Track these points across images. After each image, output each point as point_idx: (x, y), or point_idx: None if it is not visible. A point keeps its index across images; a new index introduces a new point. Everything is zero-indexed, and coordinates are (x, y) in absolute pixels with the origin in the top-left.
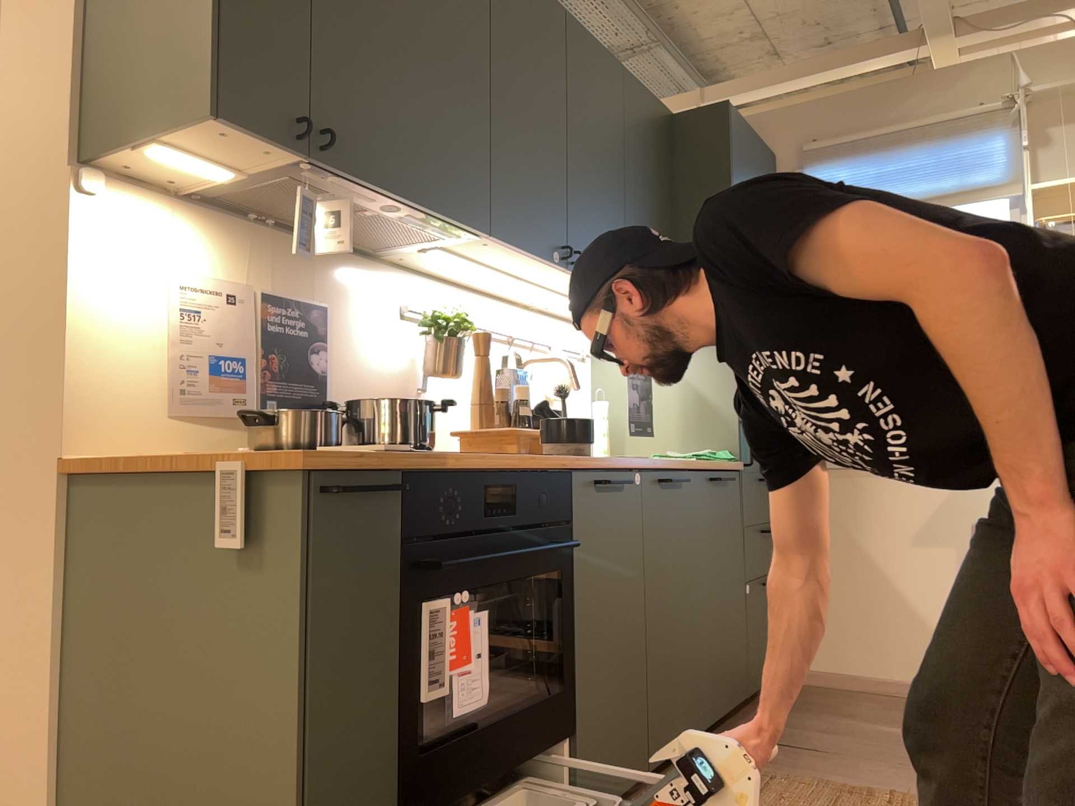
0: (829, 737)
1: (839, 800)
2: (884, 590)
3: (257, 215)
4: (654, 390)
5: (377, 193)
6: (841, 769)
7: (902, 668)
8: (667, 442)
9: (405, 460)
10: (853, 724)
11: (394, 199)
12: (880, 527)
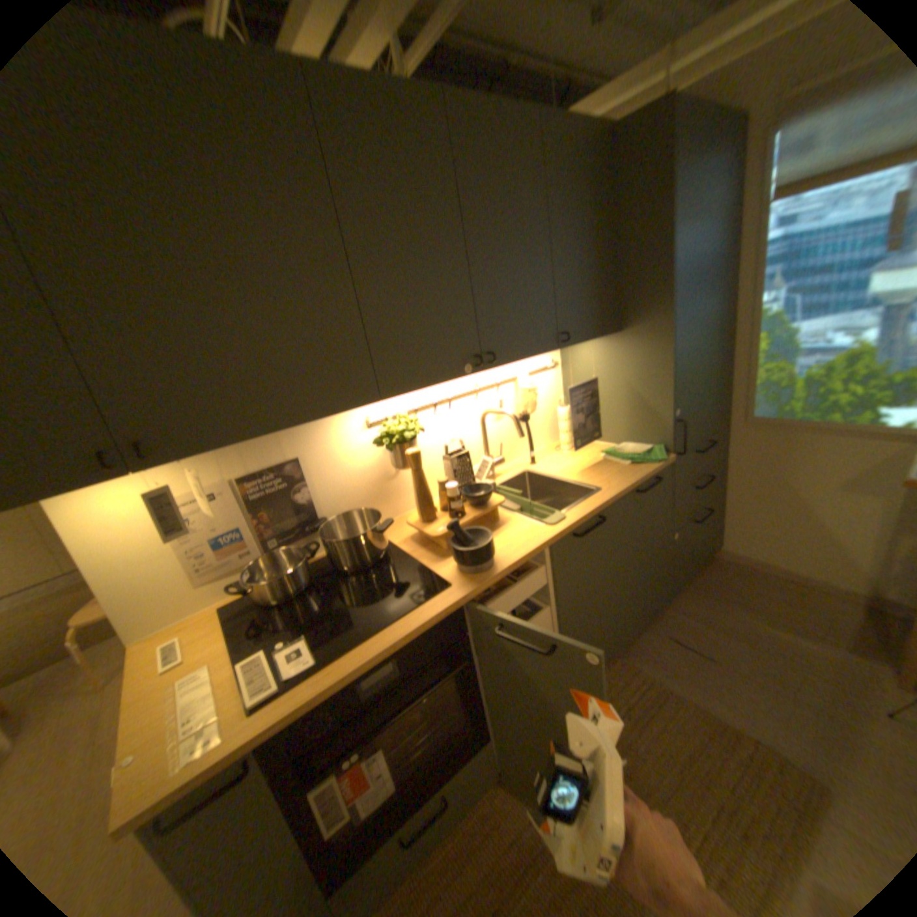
0: (727, 644)
1: (709, 743)
2: (805, 518)
3: None
4: (605, 392)
5: (239, 441)
6: (725, 693)
7: (811, 570)
8: (615, 431)
9: (245, 749)
10: (753, 625)
11: (258, 436)
12: (810, 474)
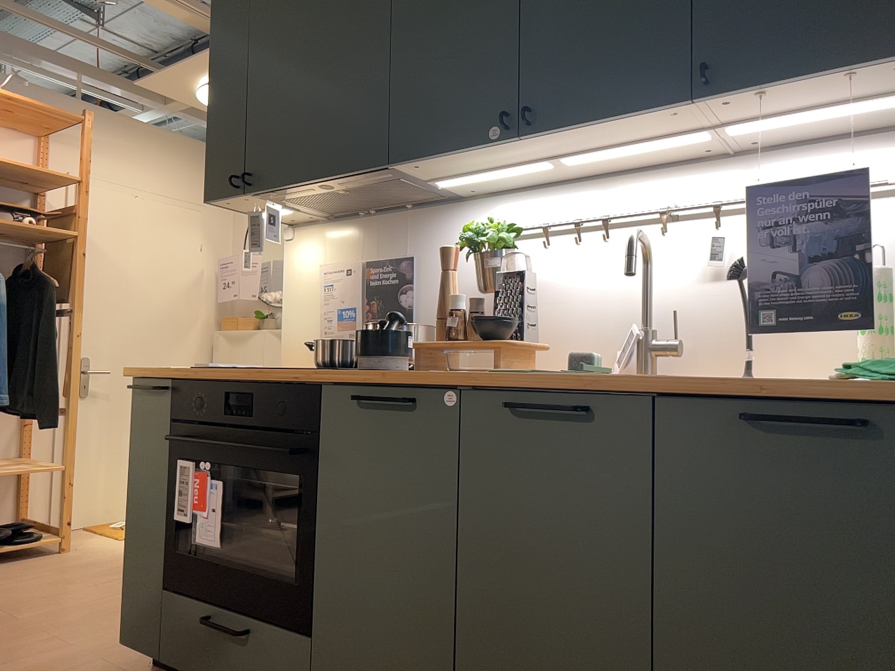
0: None
1: None
2: None
3: (360, 212)
4: None
5: (298, 187)
6: None
7: None
8: None
9: (166, 372)
10: None
11: (307, 184)
12: None
